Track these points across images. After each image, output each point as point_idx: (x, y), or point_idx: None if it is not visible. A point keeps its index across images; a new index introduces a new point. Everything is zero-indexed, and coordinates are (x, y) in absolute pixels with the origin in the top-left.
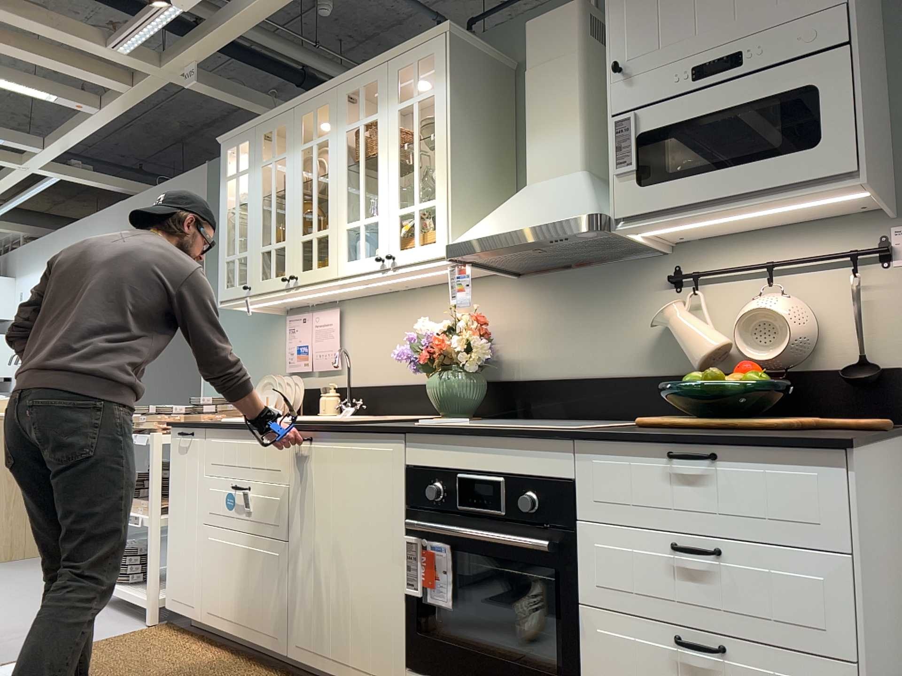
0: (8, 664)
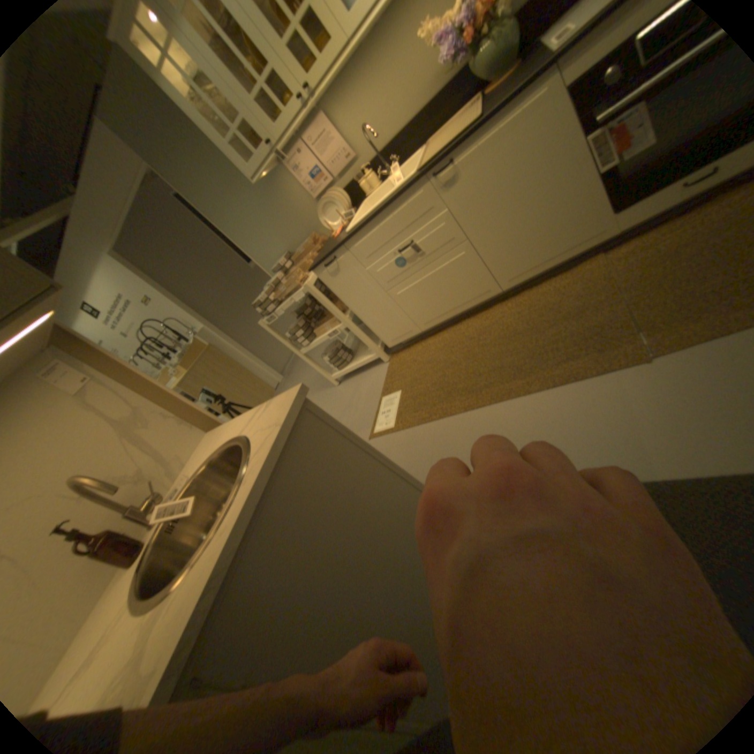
0: (374, 418)
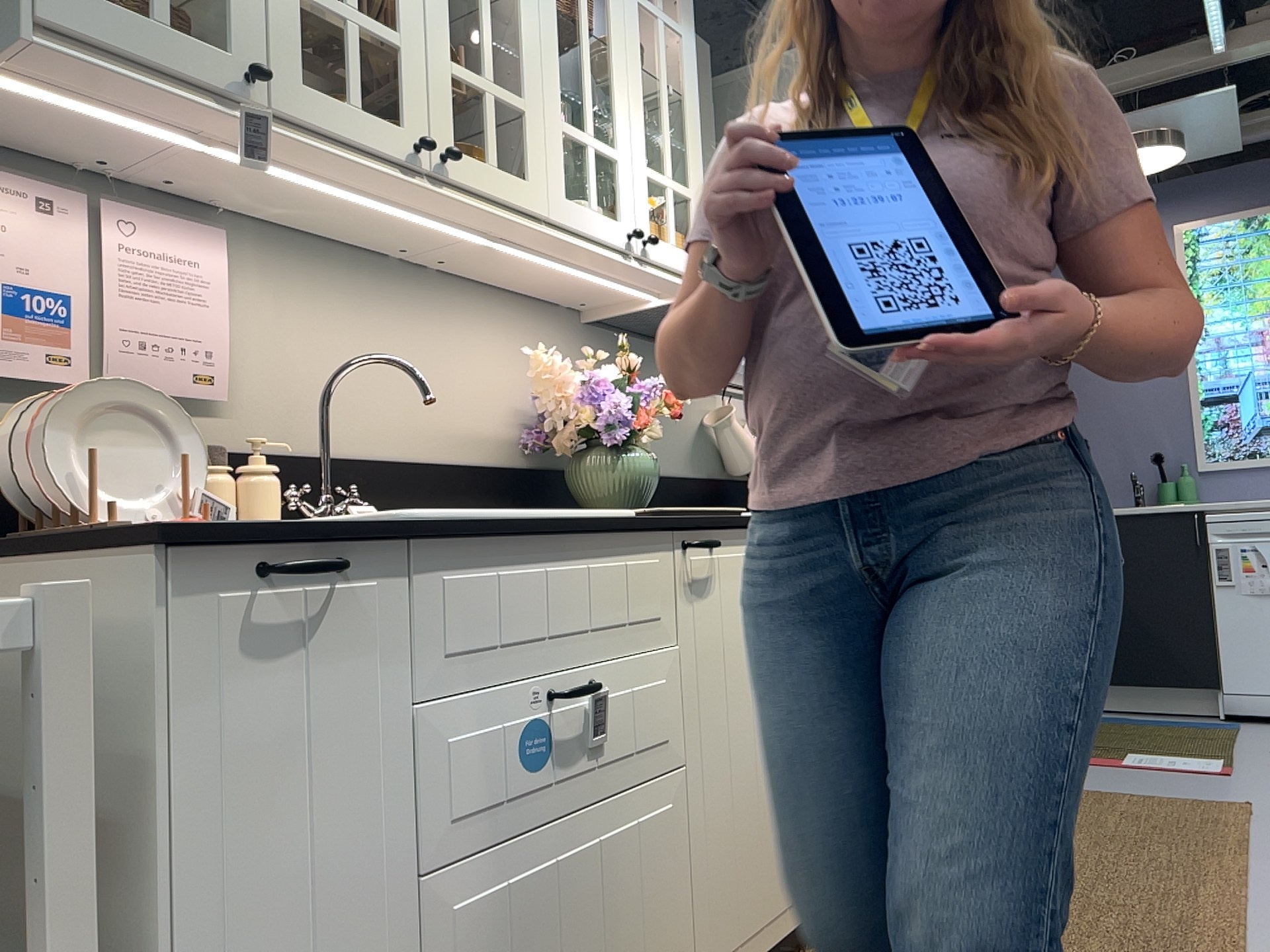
0: None
